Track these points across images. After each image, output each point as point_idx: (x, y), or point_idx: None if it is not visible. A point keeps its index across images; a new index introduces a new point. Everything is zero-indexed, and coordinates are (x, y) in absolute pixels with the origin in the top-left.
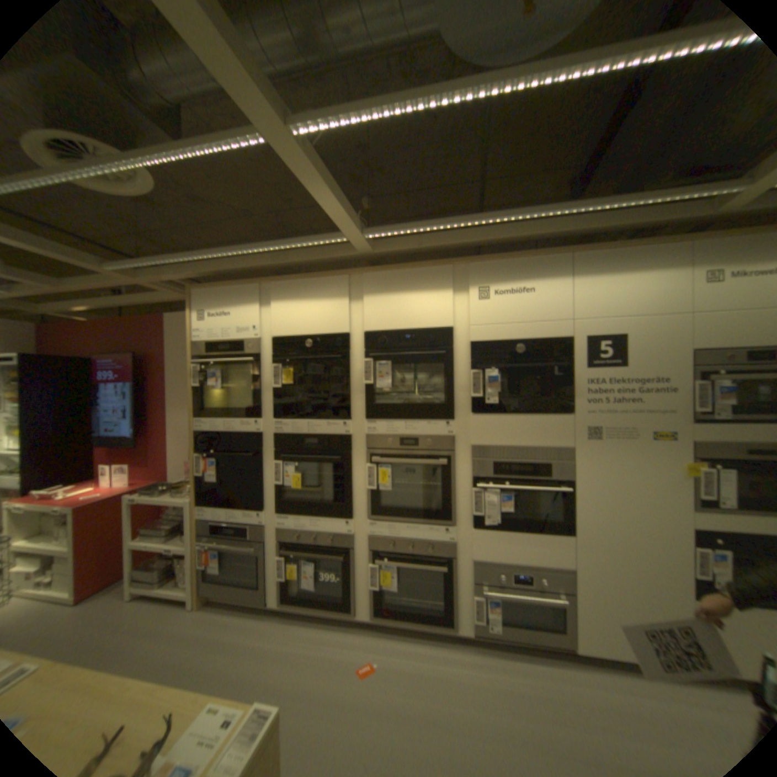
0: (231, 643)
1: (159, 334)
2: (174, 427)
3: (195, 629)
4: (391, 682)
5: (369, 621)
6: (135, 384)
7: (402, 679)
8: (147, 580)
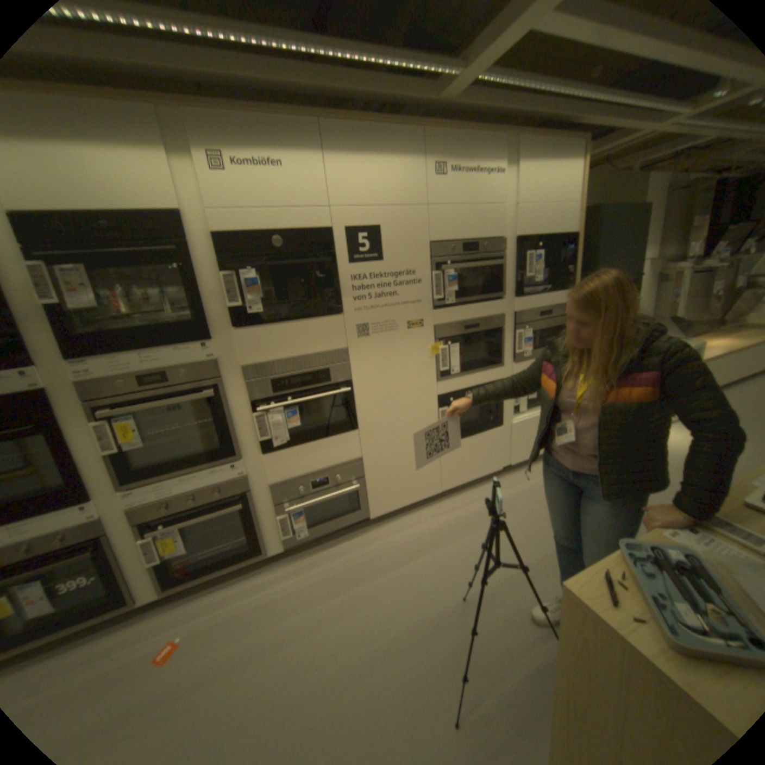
0: None
1: None
2: None
3: None
4: (200, 644)
5: (155, 598)
6: None
7: (213, 632)
8: None
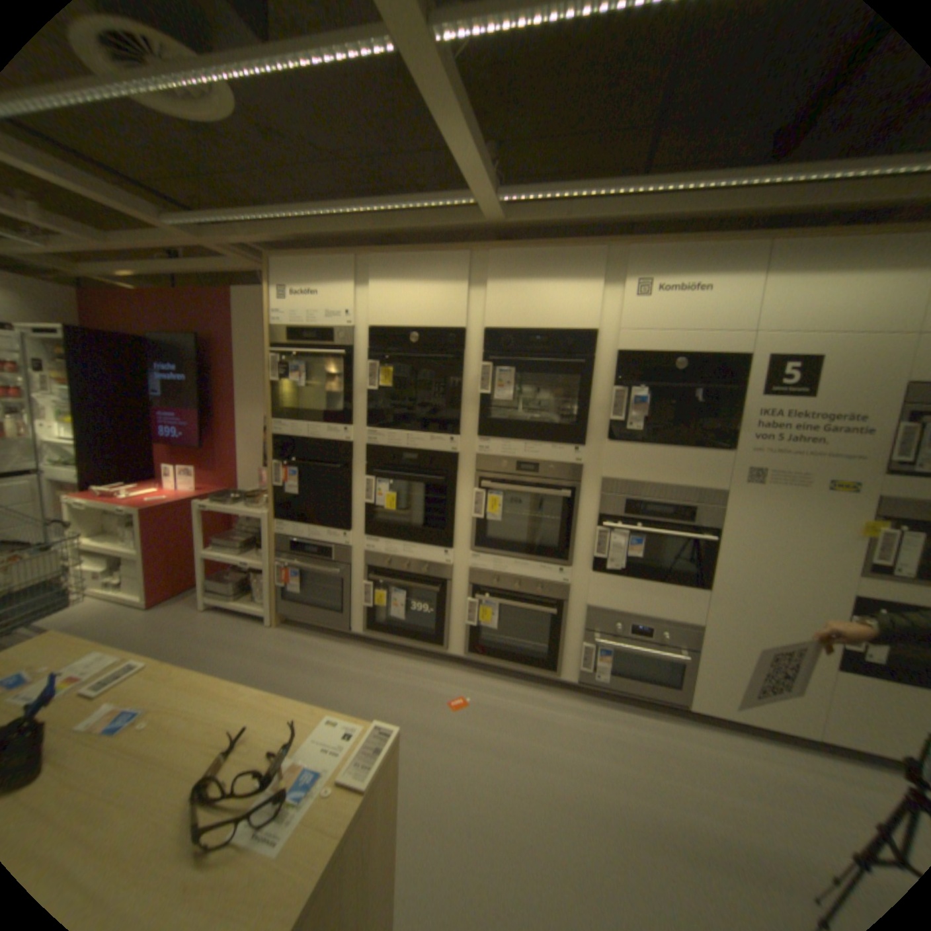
0: (315, 663)
1: (227, 313)
2: (246, 427)
3: (276, 645)
4: (486, 717)
5: (463, 655)
6: (200, 373)
7: (498, 715)
8: (222, 591)
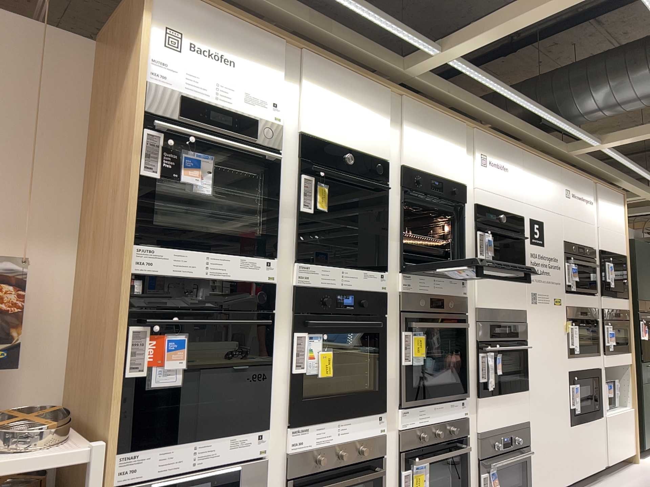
0: None
1: None
2: None
3: None
4: None
5: None
6: None
7: None
8: None
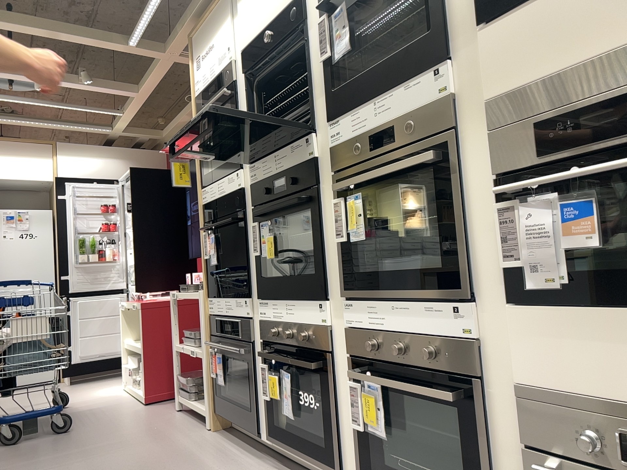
0: (210, 465)
1: None
2: None
3: (198, 444)
4: None
5: None
6: None
7: None
8: (192, 388)
